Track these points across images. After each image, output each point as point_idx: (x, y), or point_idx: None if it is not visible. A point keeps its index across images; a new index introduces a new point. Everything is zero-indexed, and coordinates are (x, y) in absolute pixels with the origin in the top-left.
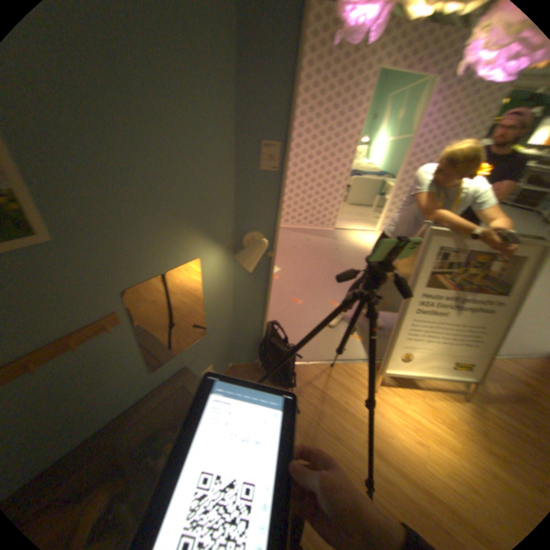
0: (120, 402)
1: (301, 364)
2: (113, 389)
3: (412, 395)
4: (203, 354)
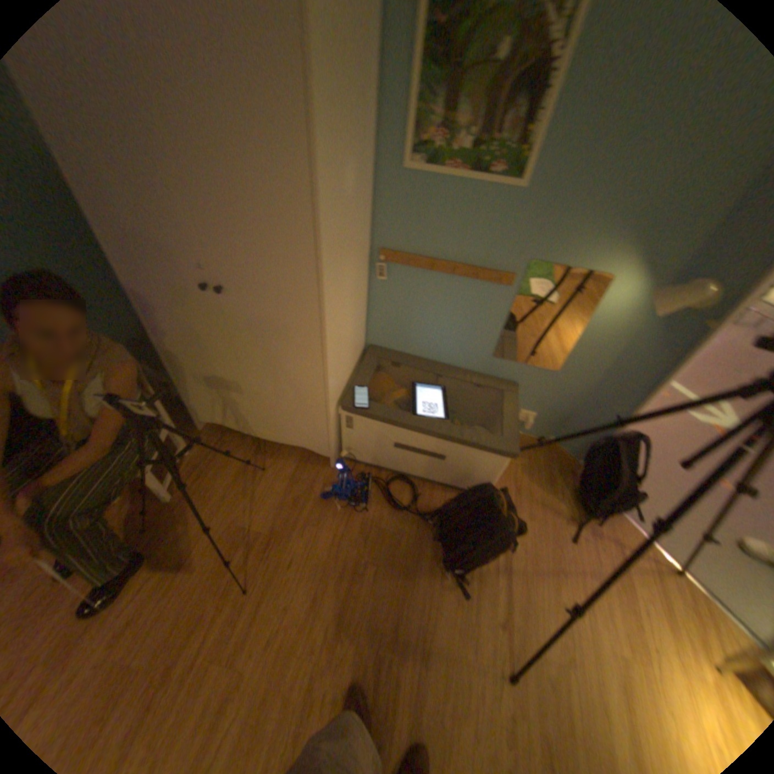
0: (460, 357)
1: (633, 525)
2: (465, 341)
3: None
4: (537, 390)
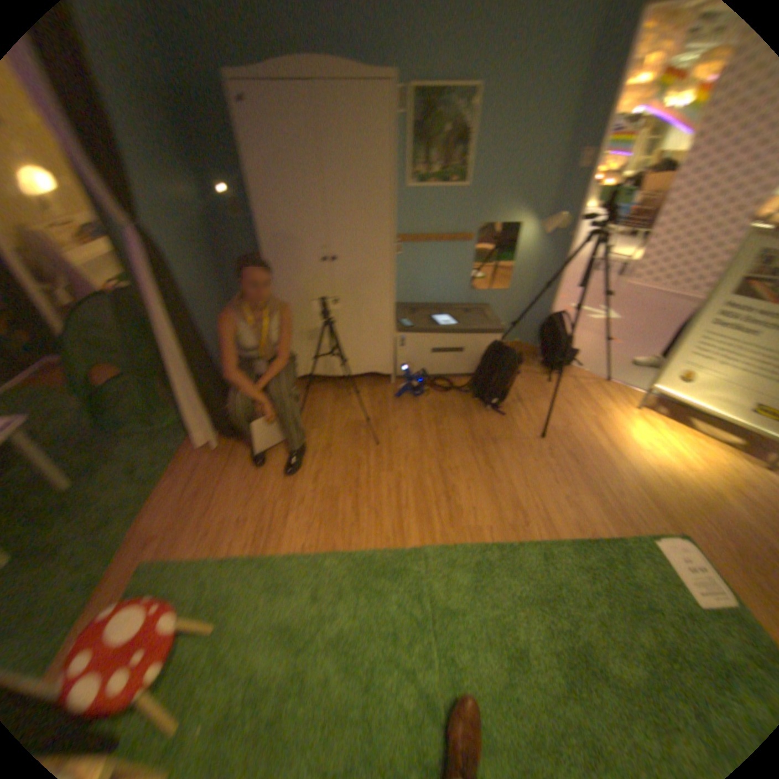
0: (451, 295)
1: (576, 368)
2: (453, 283)
3: (683, 430)
4: (500, 305)
